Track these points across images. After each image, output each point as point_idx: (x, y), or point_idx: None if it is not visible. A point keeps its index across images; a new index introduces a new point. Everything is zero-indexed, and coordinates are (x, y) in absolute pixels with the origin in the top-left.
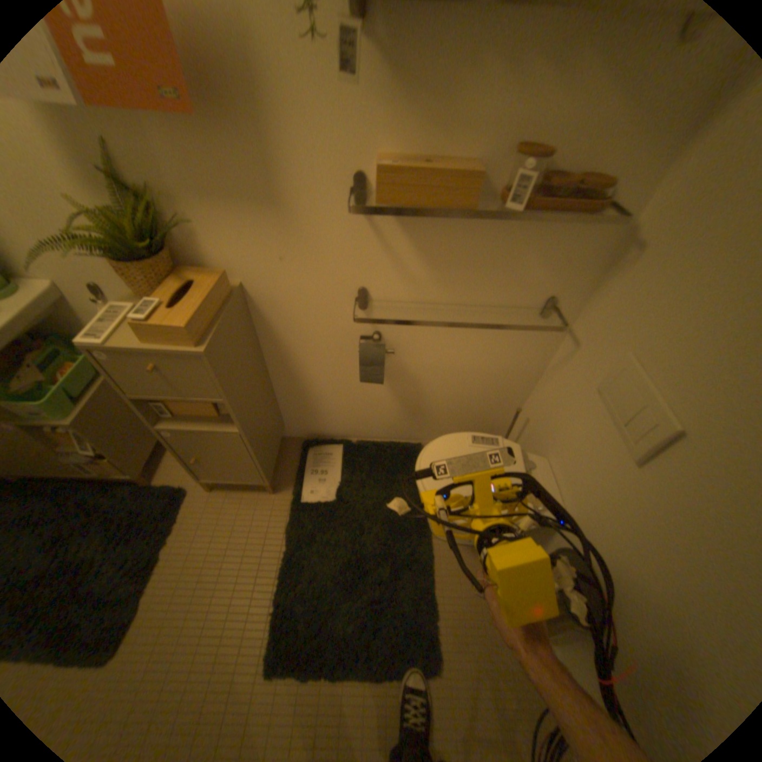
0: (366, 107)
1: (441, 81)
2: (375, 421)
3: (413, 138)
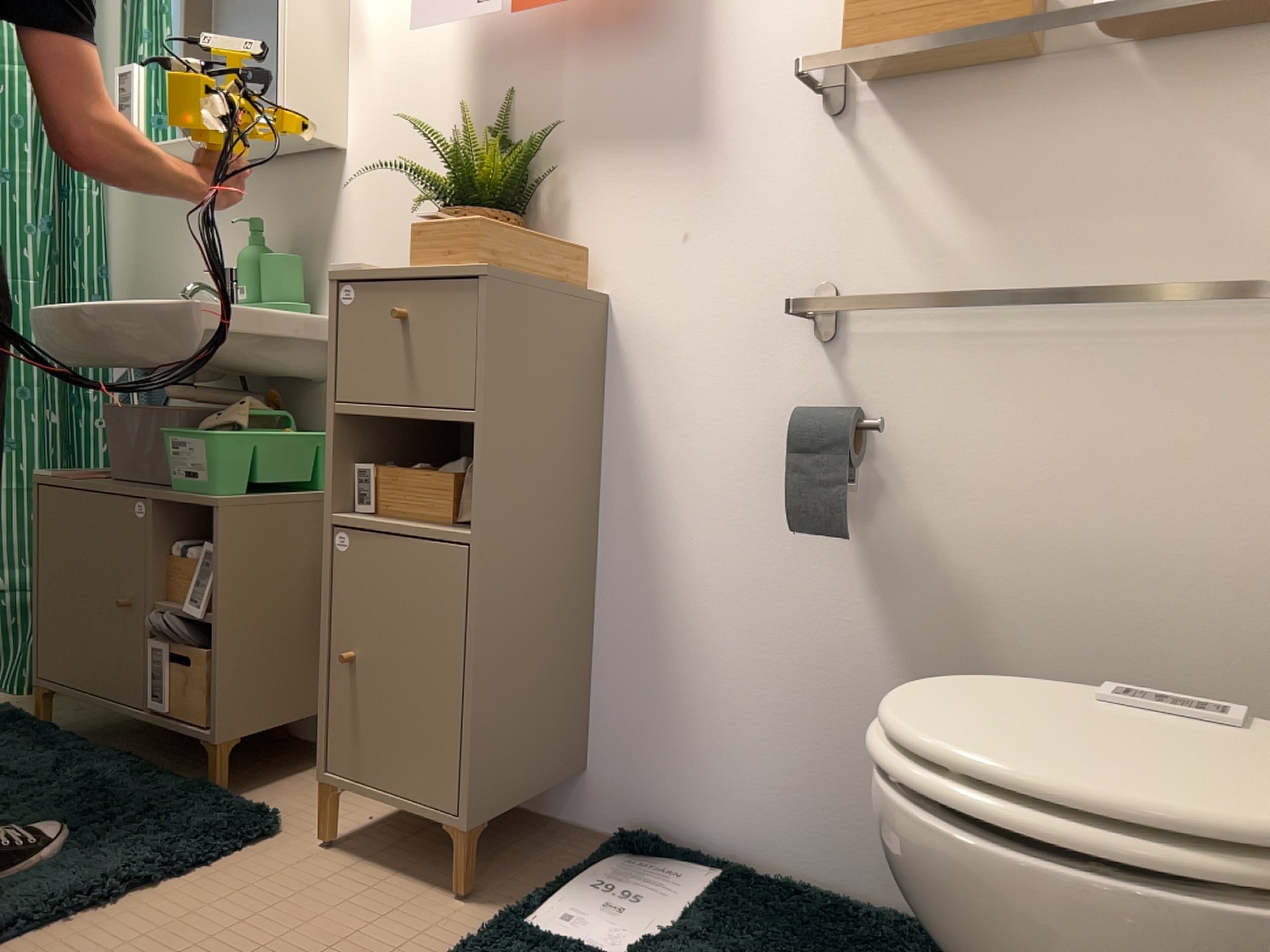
0: None
1: None
2: (839, 776)
3: None
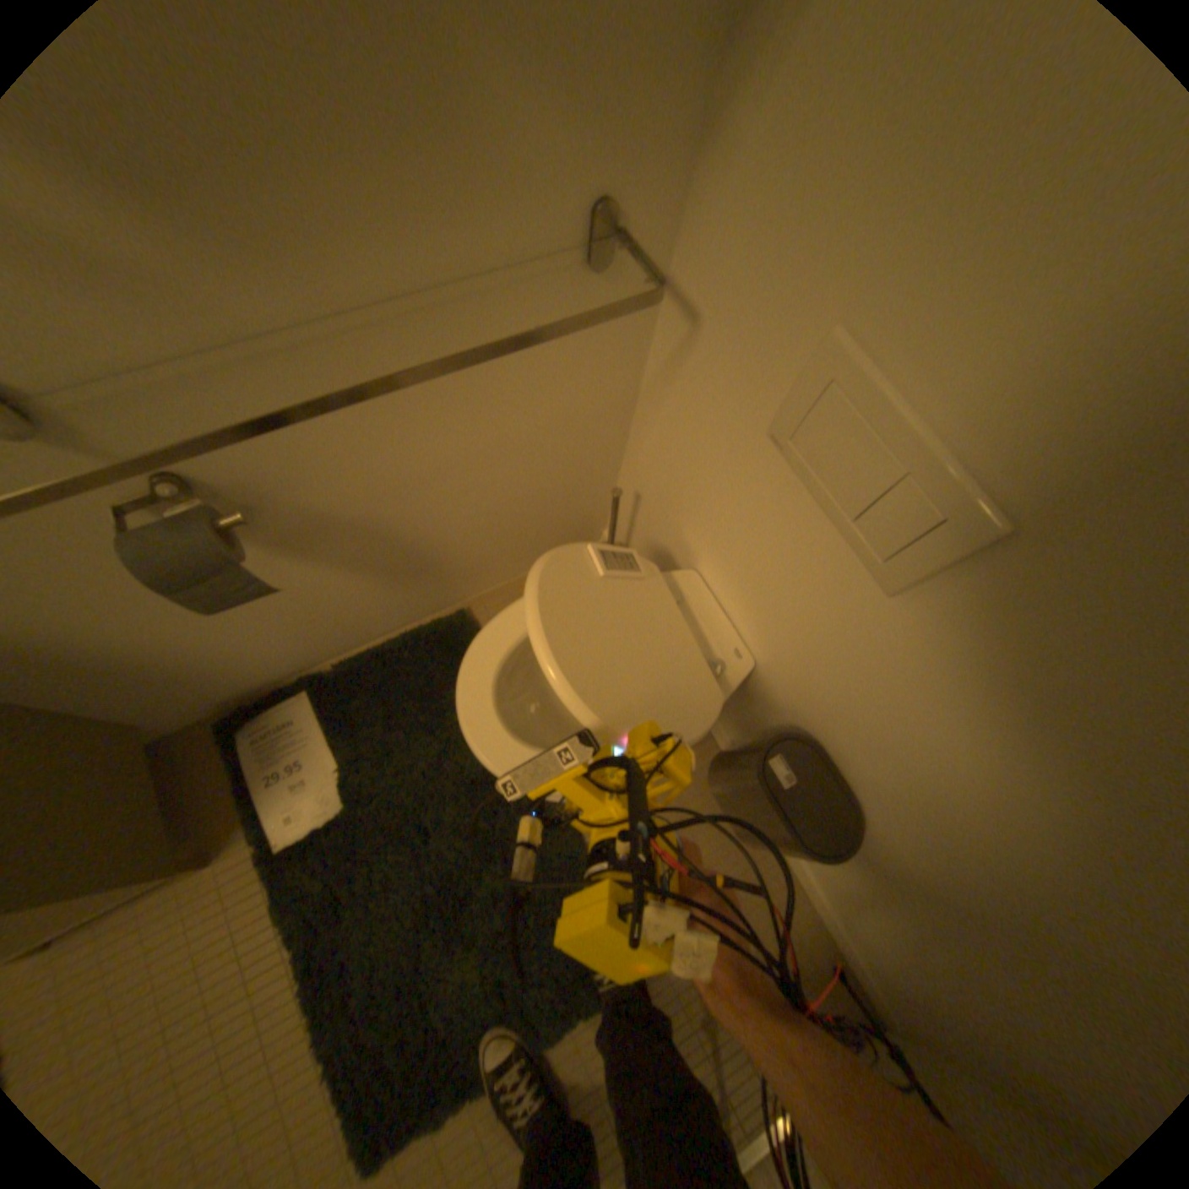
0: None
1: None
2: (339, 622)
3: None
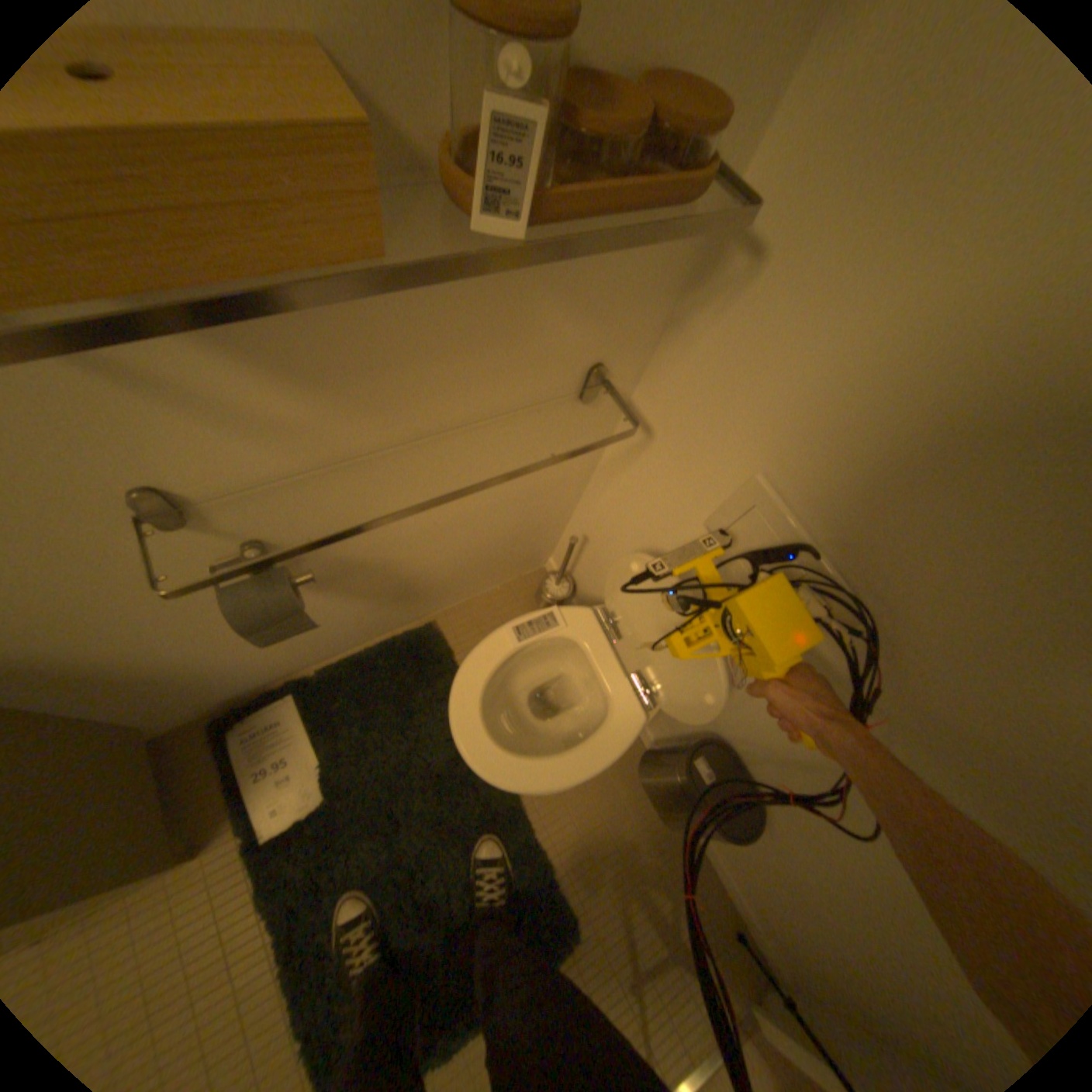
0: None
1: None
2: (333, 636)
3: None
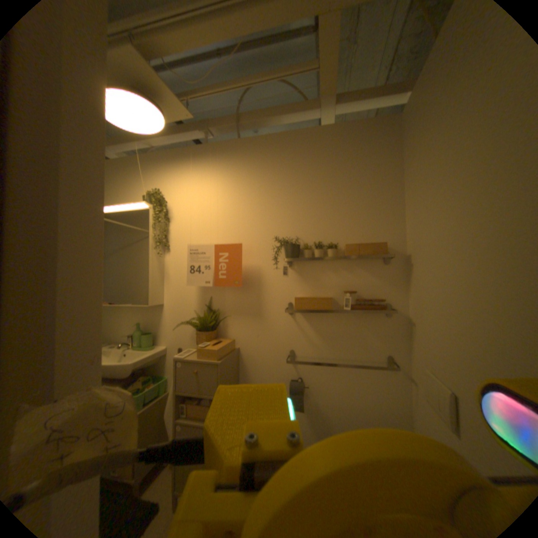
0: (292, 283)
1: (315, 276)
2: None
3: (308, 291)
